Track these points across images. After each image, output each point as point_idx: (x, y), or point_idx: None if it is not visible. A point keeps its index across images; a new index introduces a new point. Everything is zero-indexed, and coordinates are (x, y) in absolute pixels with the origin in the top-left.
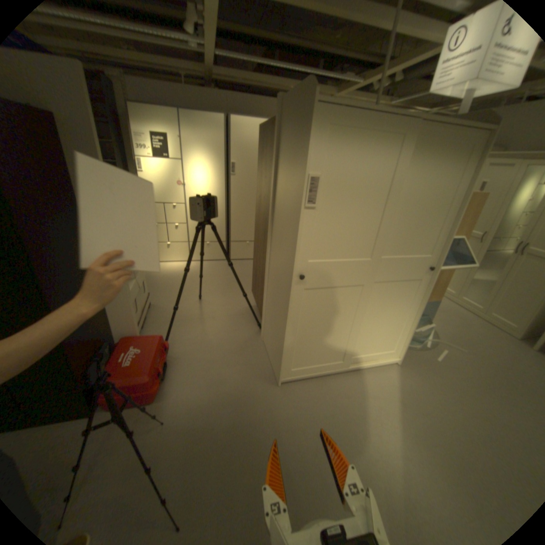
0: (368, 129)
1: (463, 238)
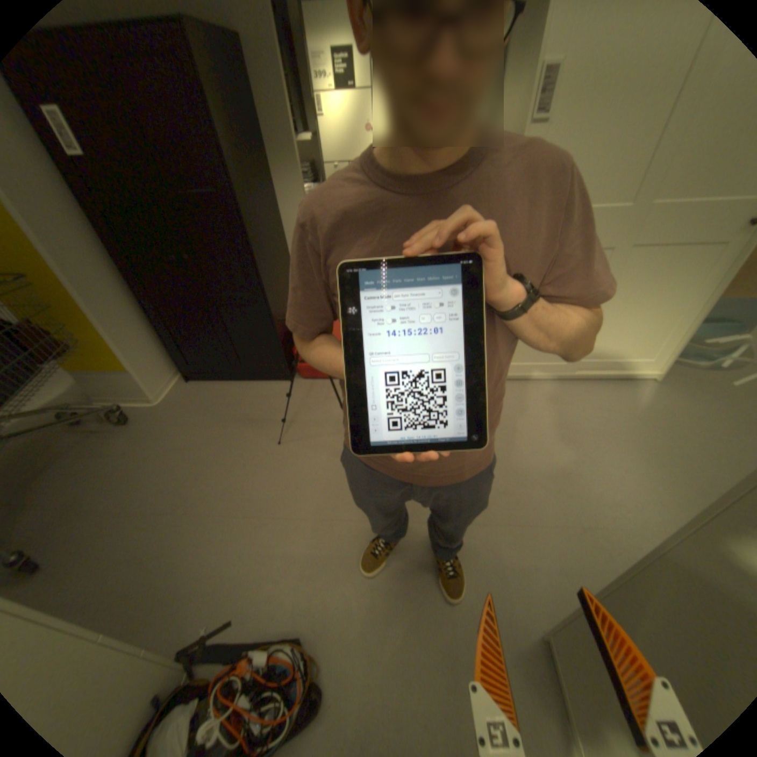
0: None
1: None
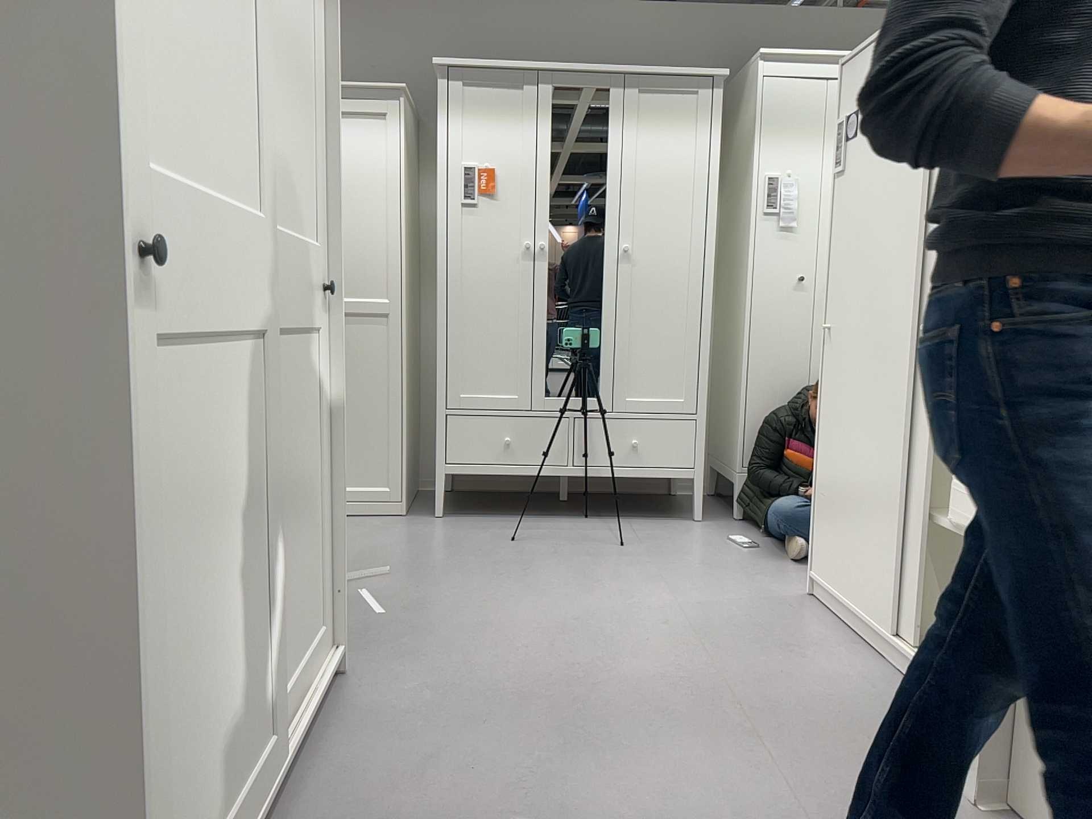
0: None
1: None
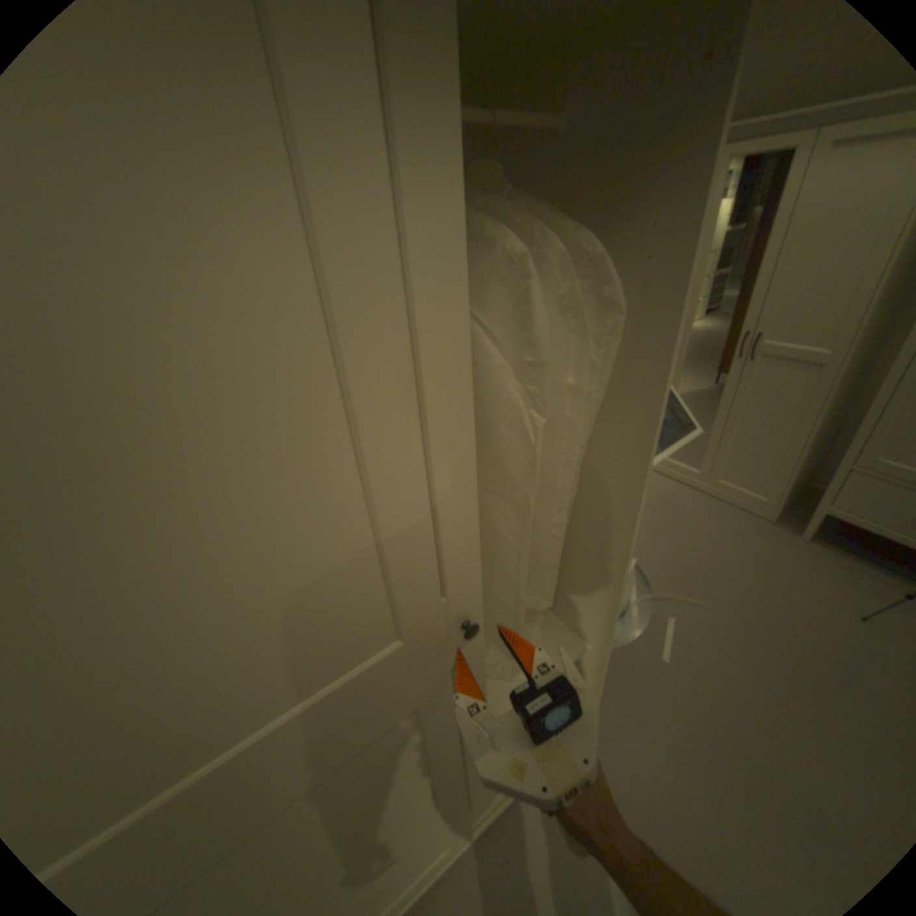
0: None
1: None
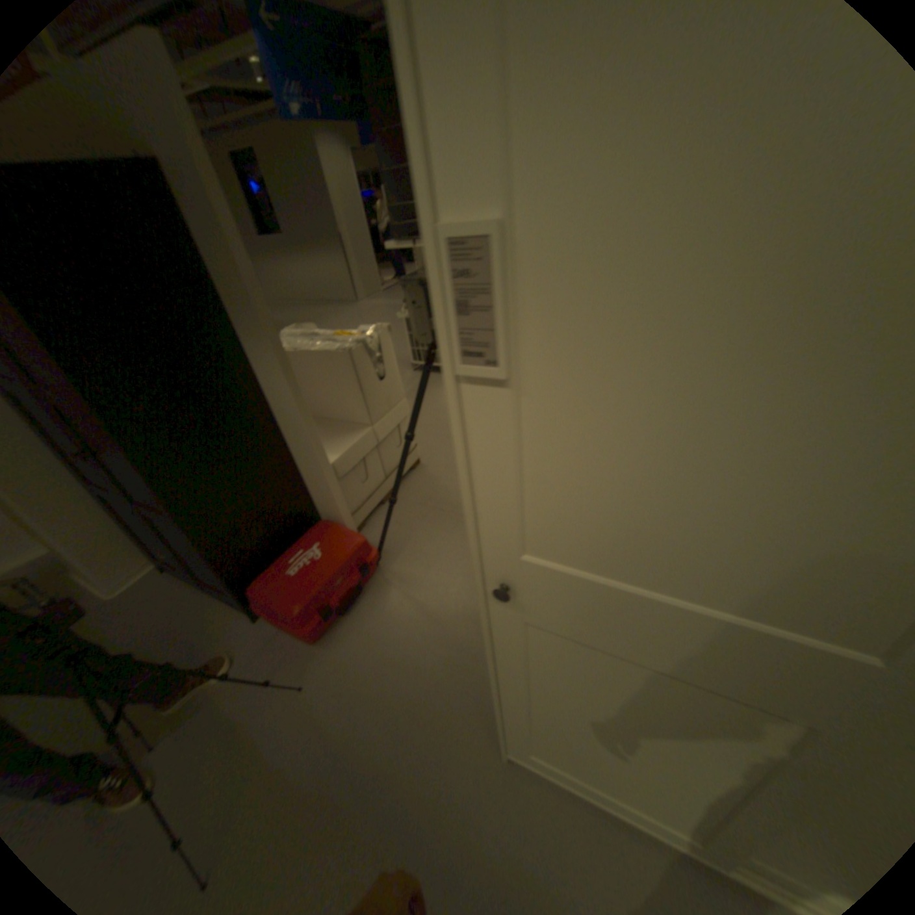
0: None
1: None
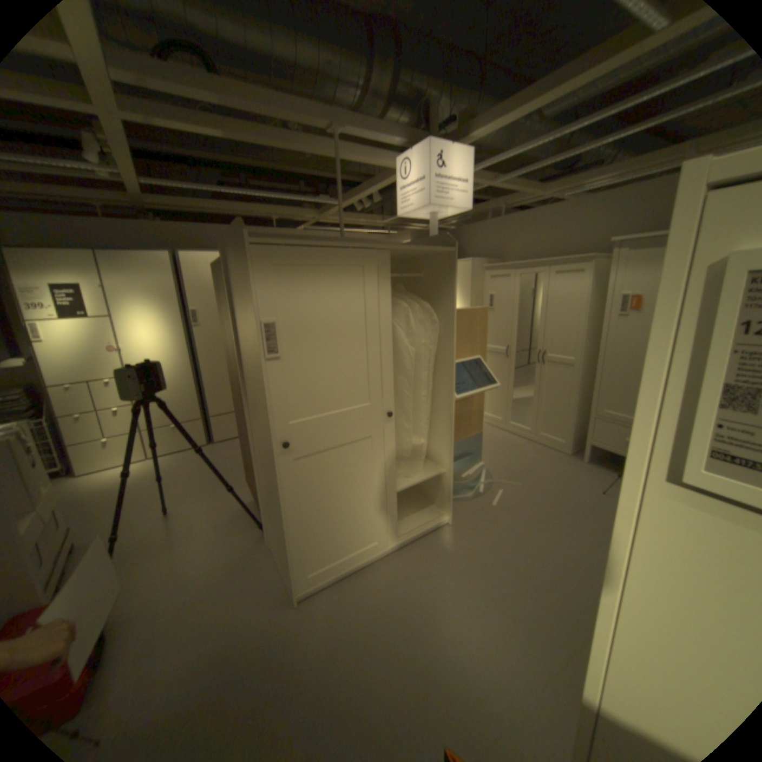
0: (318, 266)
1: (478, 358)
